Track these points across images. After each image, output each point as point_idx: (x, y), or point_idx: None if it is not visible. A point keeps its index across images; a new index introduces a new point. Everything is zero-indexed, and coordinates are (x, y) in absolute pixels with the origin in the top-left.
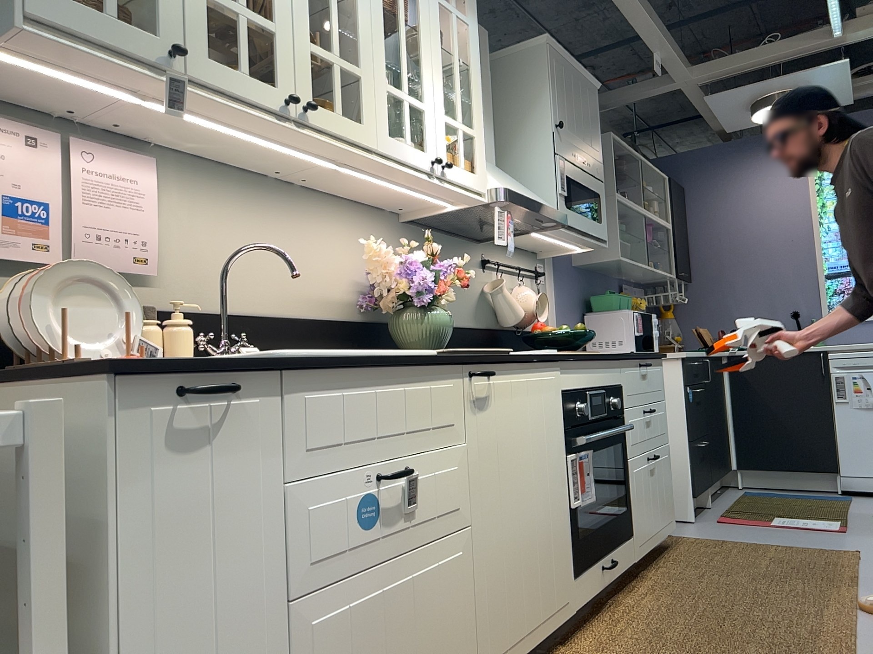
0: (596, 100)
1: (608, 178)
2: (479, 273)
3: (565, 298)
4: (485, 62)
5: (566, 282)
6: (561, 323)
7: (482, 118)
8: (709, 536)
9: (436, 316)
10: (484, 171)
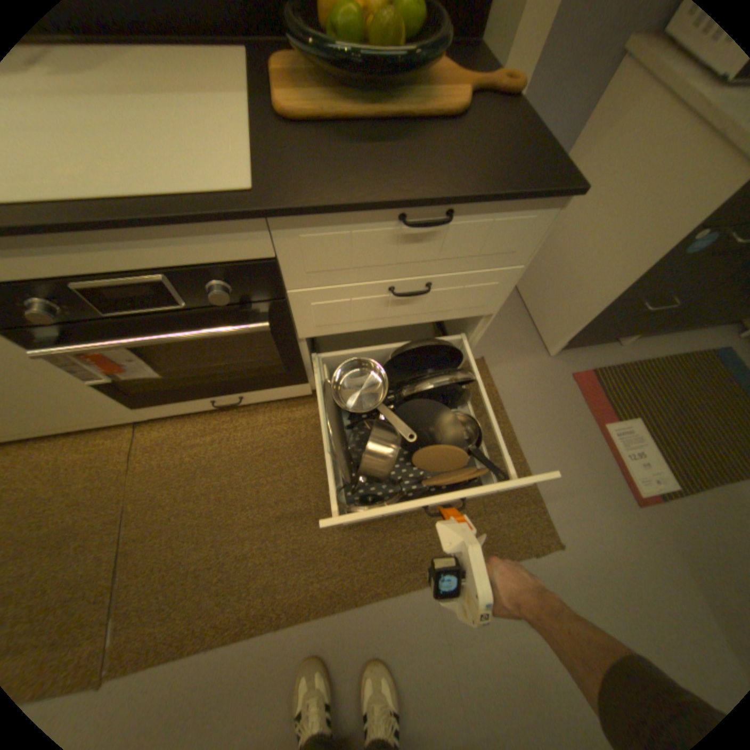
0: None
1: None
2: None
3: None
4: None
5: None
6: None
7: None
8: (510, 389)
9: None
10: None
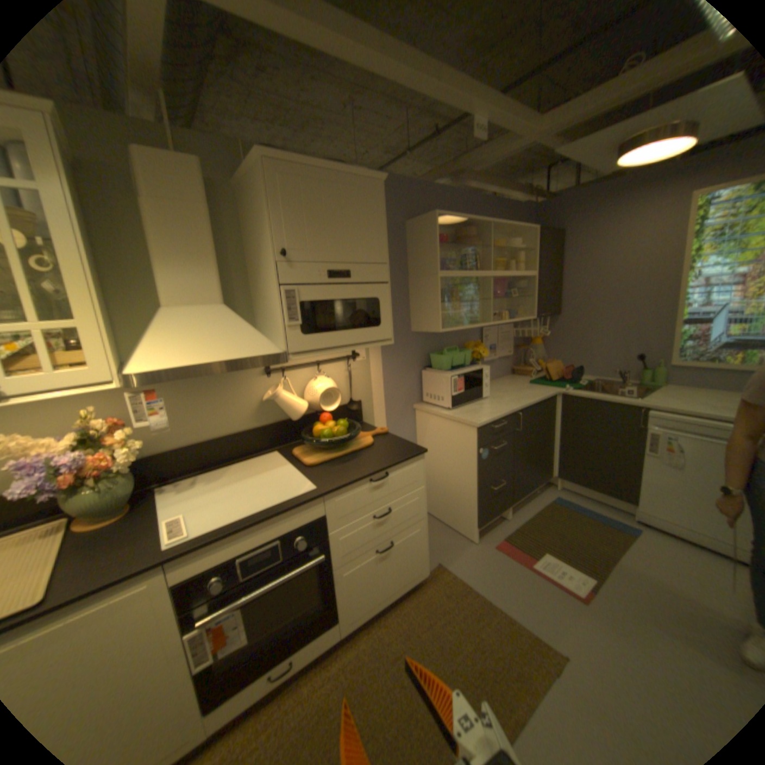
0: (376, 194)
1: (432, 256)
2: (258, 381)
3: (393, 363)
4: (188, 195)
5: (396, 349)
6: (387, 385)
7: (94, 297)
8: (467, 575)
9: (89, 494)
10: (100, 359)
